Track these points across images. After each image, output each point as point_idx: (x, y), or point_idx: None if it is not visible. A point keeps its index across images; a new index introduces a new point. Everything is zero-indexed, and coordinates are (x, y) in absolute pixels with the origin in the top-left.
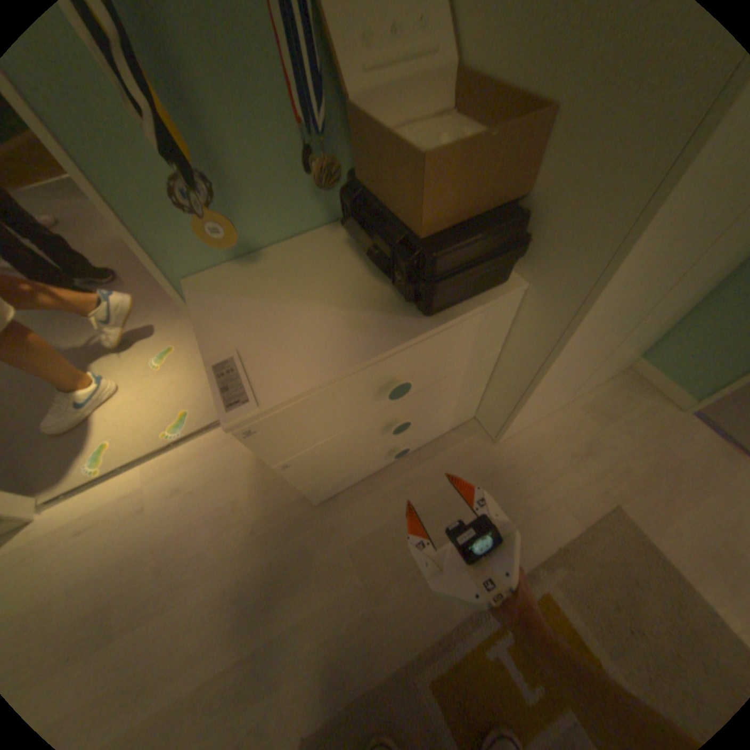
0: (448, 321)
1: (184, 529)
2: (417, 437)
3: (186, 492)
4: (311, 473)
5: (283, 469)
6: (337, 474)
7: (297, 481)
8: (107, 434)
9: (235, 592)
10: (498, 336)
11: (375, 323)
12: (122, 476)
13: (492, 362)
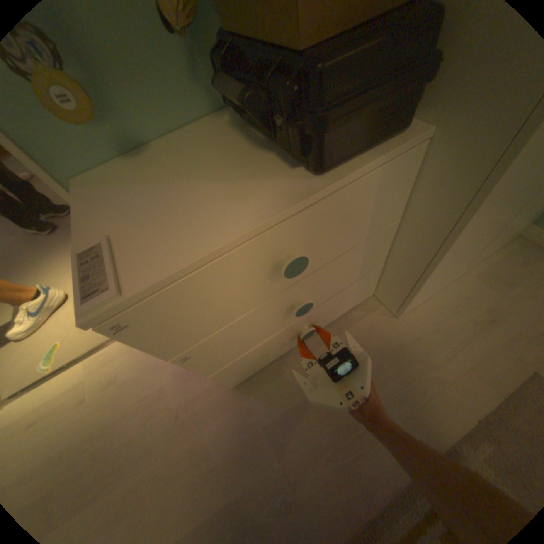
0: (346, 175)
1: (116, 417)
2: (321, 317)
3: (119, 382)
4: (218, 361)
5: (183, 361)
6: (247, 359)
7: (204, 370)
8: (58, 335)
9: (161, 478)
10: (400, 200)
11: (260, 188)
12: (67, 371)
13: (391, 236)
